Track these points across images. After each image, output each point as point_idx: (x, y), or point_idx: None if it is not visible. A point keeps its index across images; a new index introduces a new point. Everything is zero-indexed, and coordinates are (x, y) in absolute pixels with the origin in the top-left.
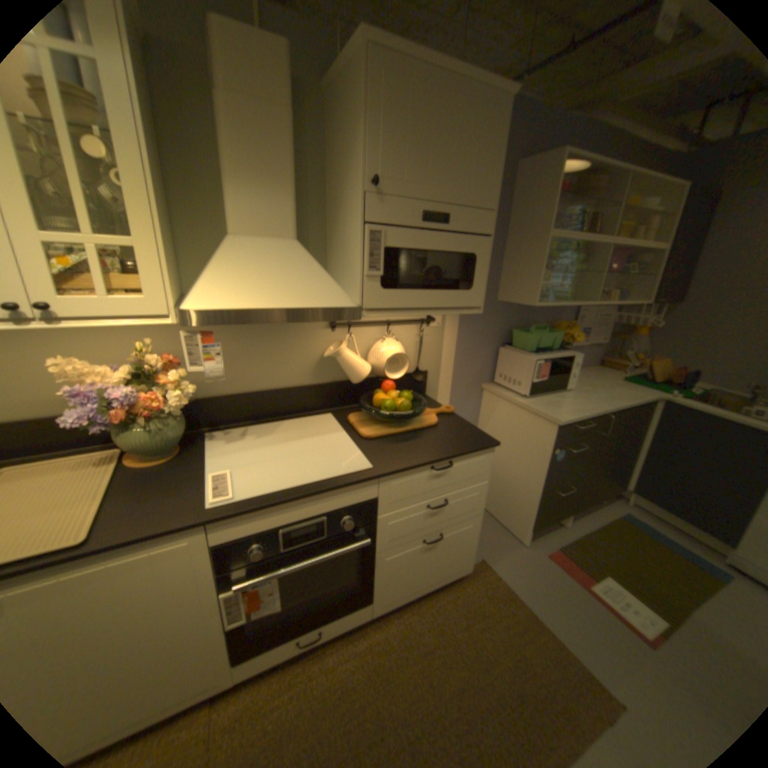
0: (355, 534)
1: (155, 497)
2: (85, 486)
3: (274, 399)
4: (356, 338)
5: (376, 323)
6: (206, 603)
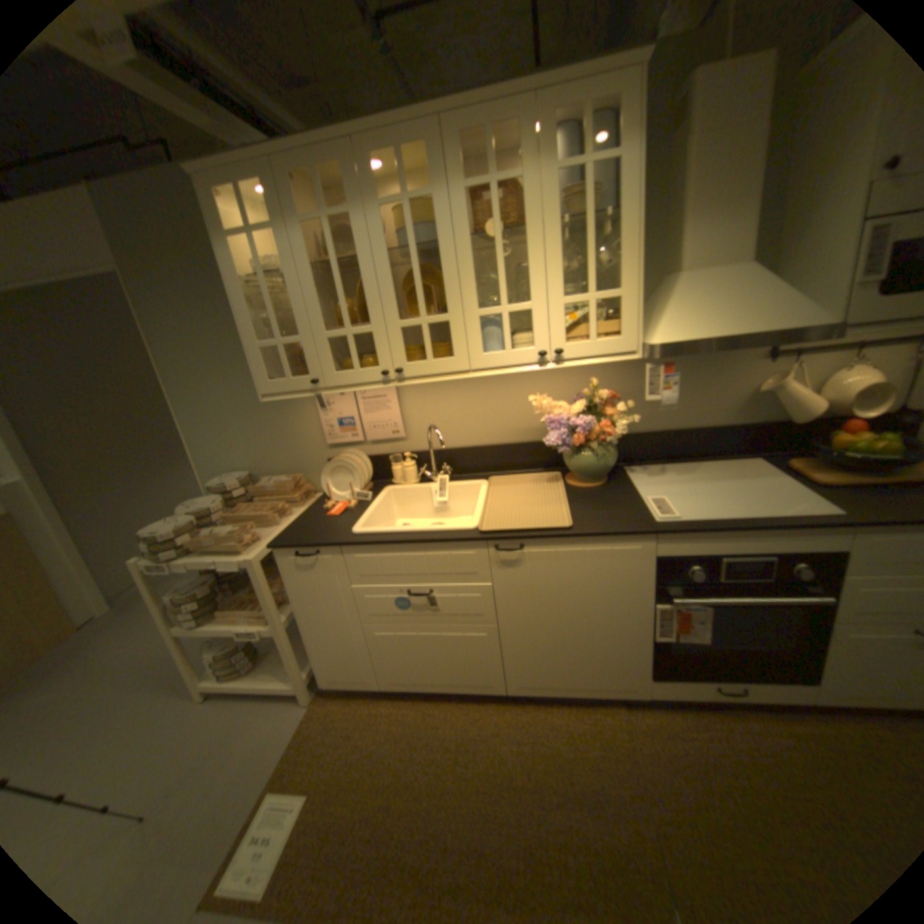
0: (814, 589)
1: (607, 509)
2: (550, 495)
3: (693, 439)
4: (809, 368)
5: (840, 347)
6: (646, 609)
